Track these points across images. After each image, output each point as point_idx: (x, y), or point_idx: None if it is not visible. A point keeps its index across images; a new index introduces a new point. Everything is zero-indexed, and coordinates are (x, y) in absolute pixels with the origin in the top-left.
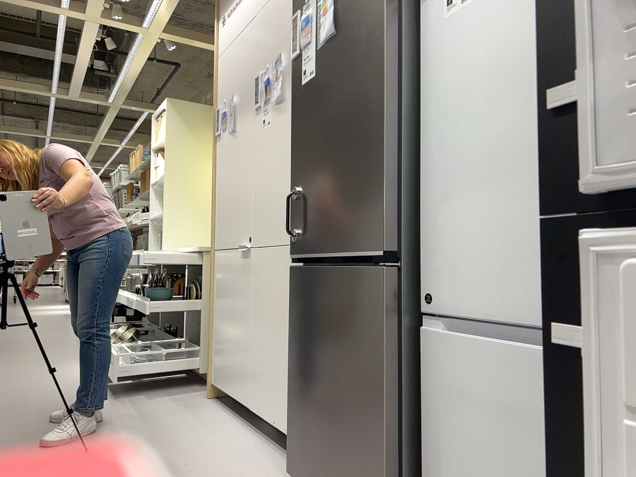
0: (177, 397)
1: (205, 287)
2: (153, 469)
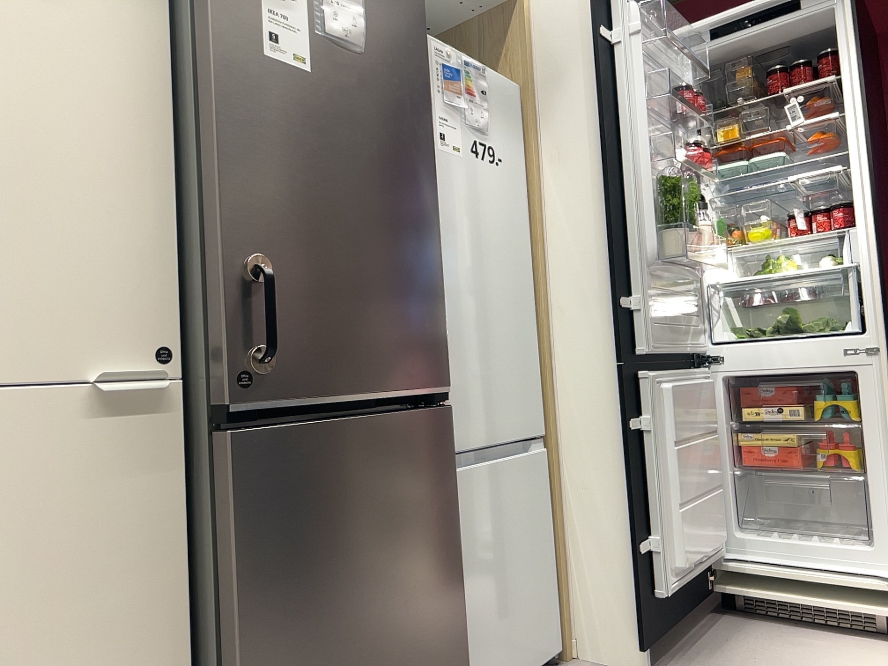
0: None
1: None
2: None
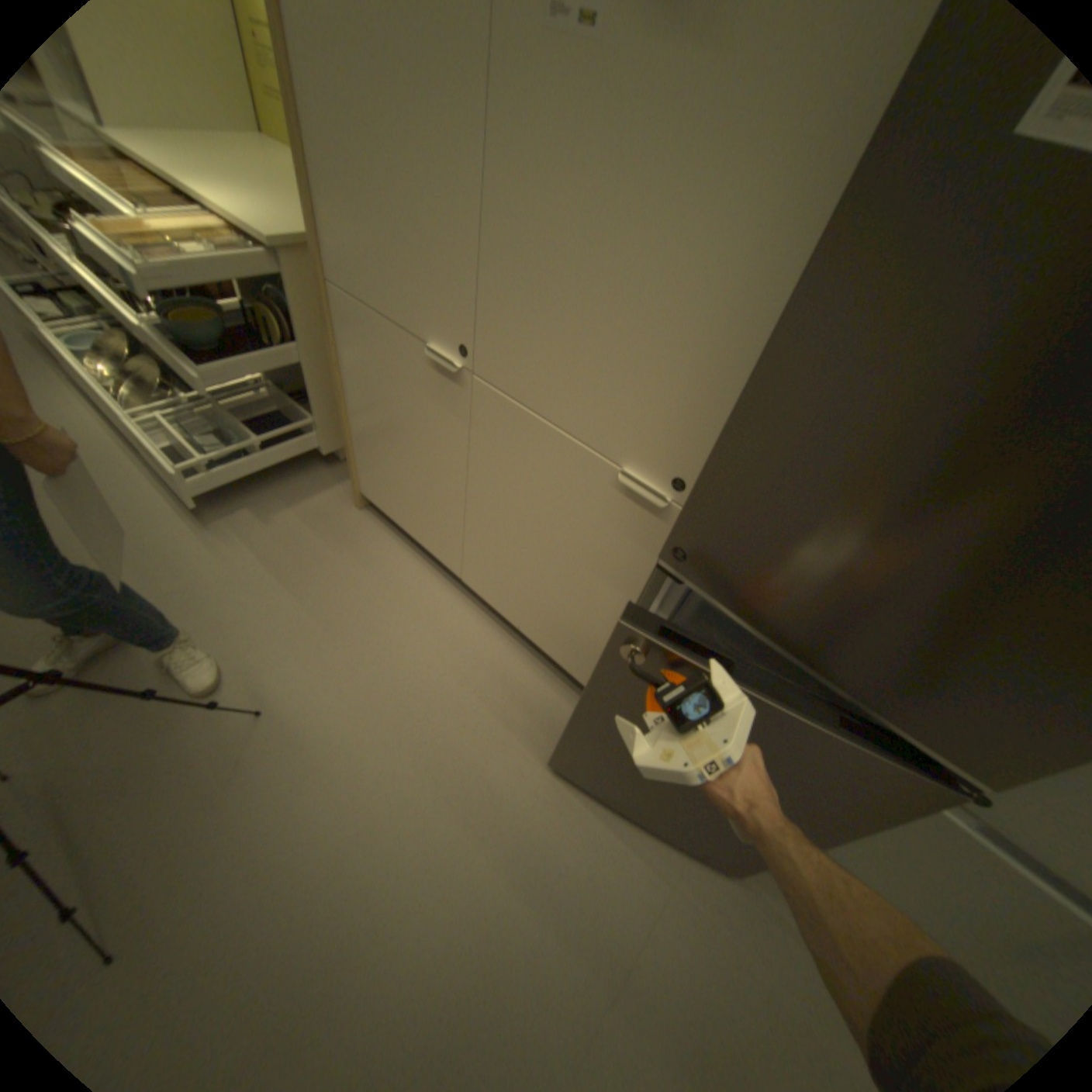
0: (306, 506)
1: (300, 322)
2: (386, 732)
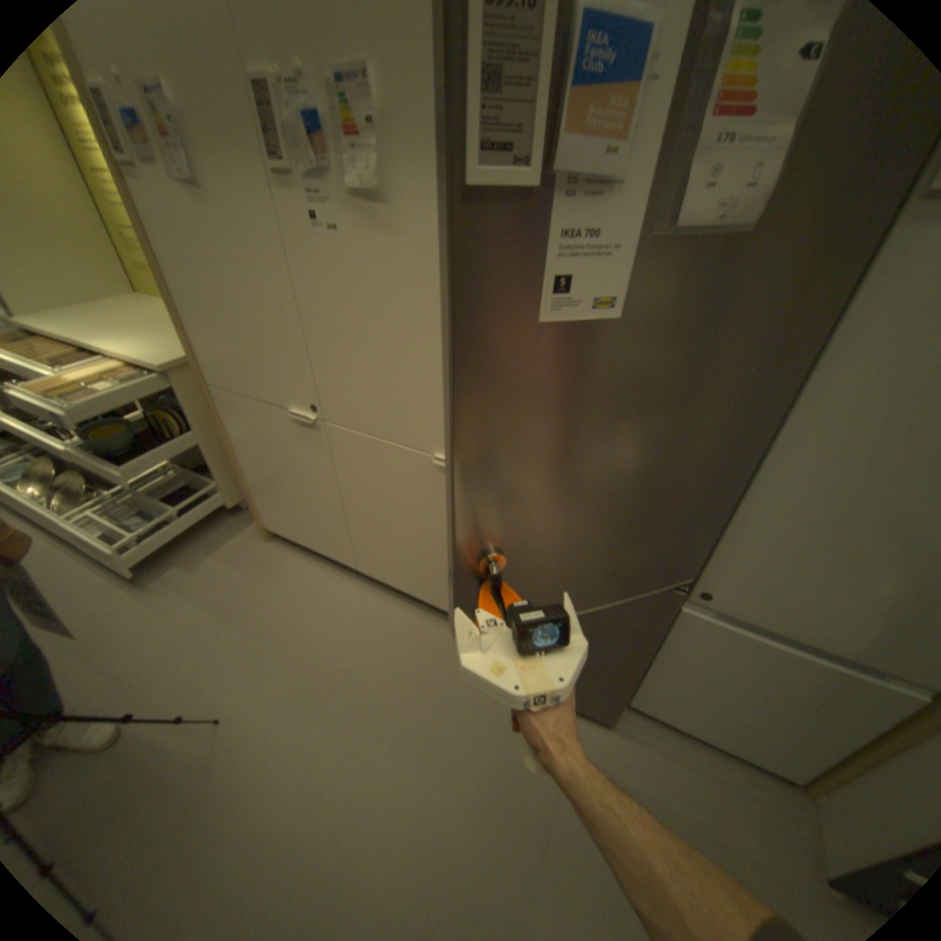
0: (223, 551)
1: (192, 416)
2: (323, 704)
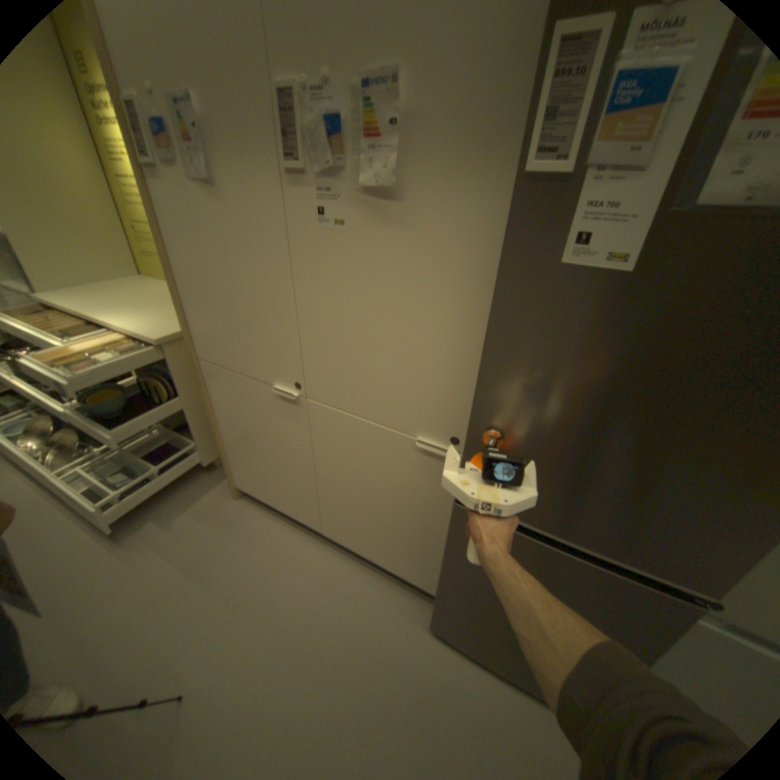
0: (196, 507)
1: (180, 384)
2: (287, 681)
